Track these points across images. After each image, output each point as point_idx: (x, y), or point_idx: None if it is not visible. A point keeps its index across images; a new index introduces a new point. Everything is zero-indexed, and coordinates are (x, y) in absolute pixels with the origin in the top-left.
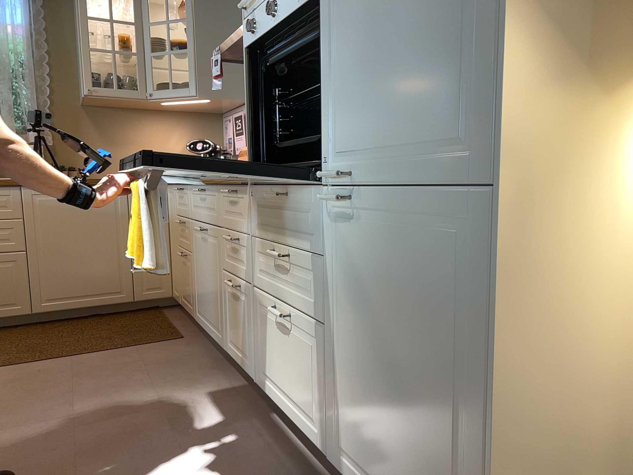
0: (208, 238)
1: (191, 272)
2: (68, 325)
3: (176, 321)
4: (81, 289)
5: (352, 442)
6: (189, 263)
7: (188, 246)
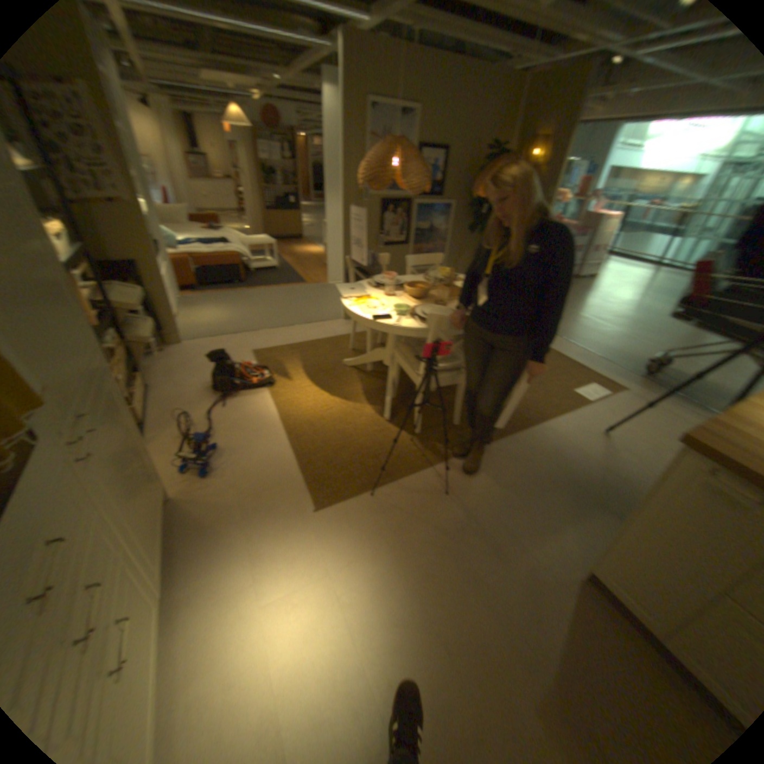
0: None
1: None
2: None
3: None
4: None
5: (149, 558)
6: None
7: None
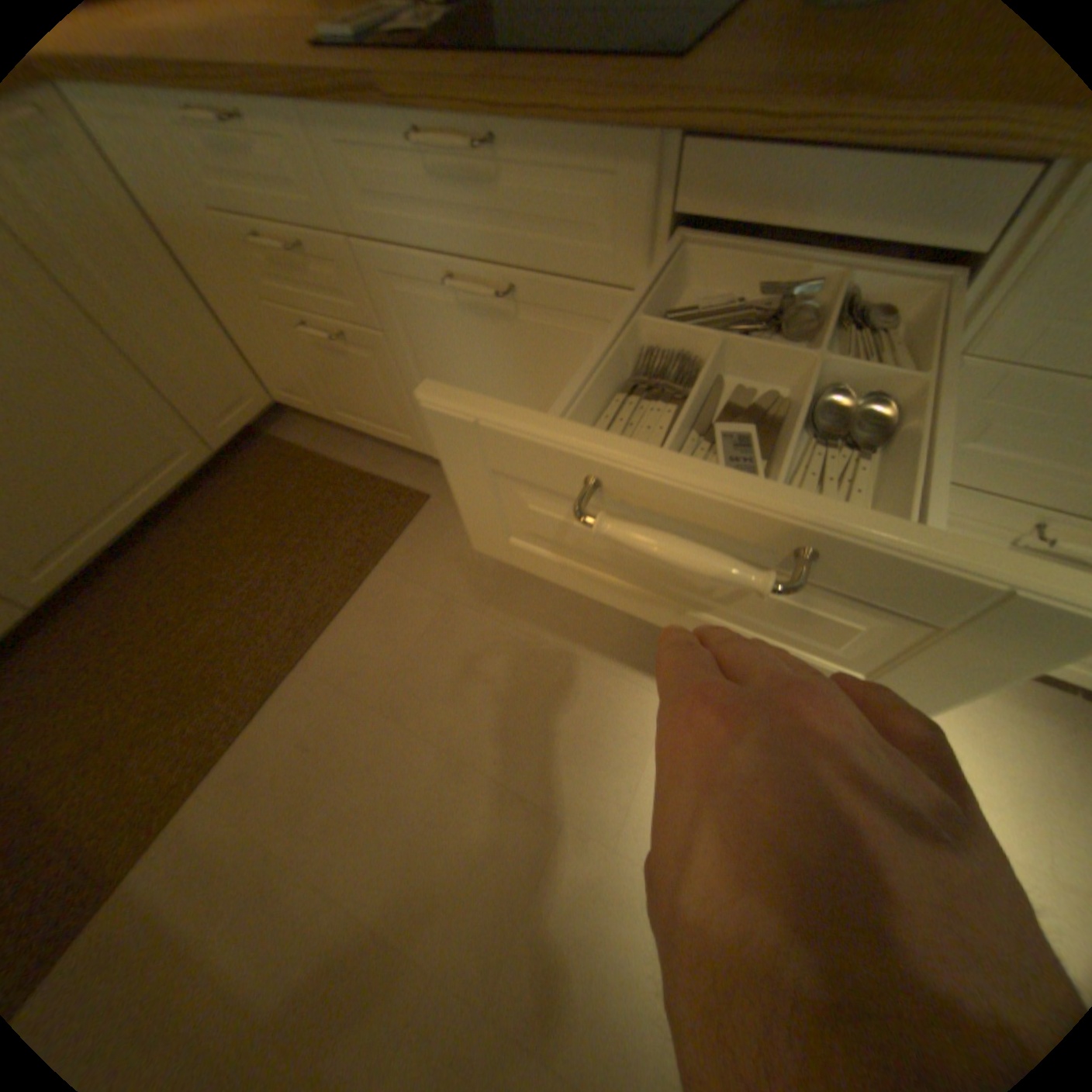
0: (510, 310)
1: (378, 373)
2: (127, 576)
3: (341, 455)
4: (84, 501)
5: None
6: (363, 354)
7: (343, 312)
